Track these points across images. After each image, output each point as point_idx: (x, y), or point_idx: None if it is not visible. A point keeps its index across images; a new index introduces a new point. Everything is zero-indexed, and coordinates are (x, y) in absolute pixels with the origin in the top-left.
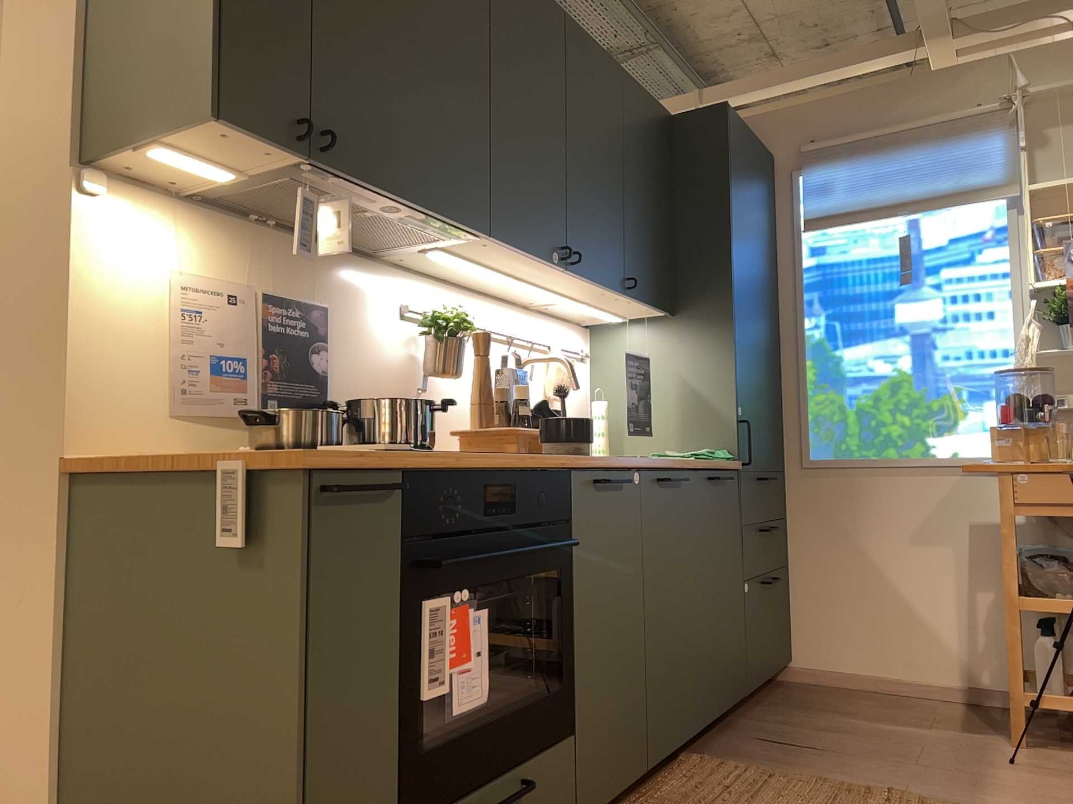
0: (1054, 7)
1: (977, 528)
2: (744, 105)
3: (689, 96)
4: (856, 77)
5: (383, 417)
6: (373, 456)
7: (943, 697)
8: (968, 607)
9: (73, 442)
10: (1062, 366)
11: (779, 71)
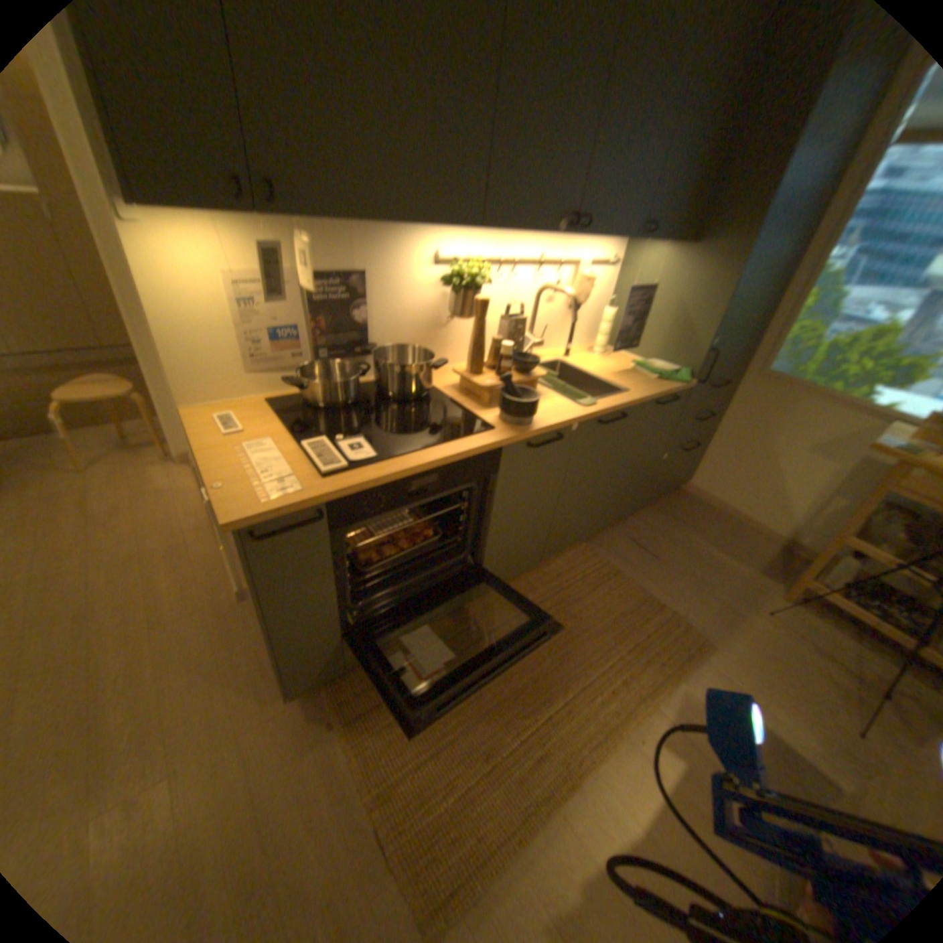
0: None
1: (869, 463)
2: None
3: None
4: None
5: (391, 374)
6: (302, 494)
7: (771, 538)
8: (824, 503)
9: (179, 400)
10: None
11: None
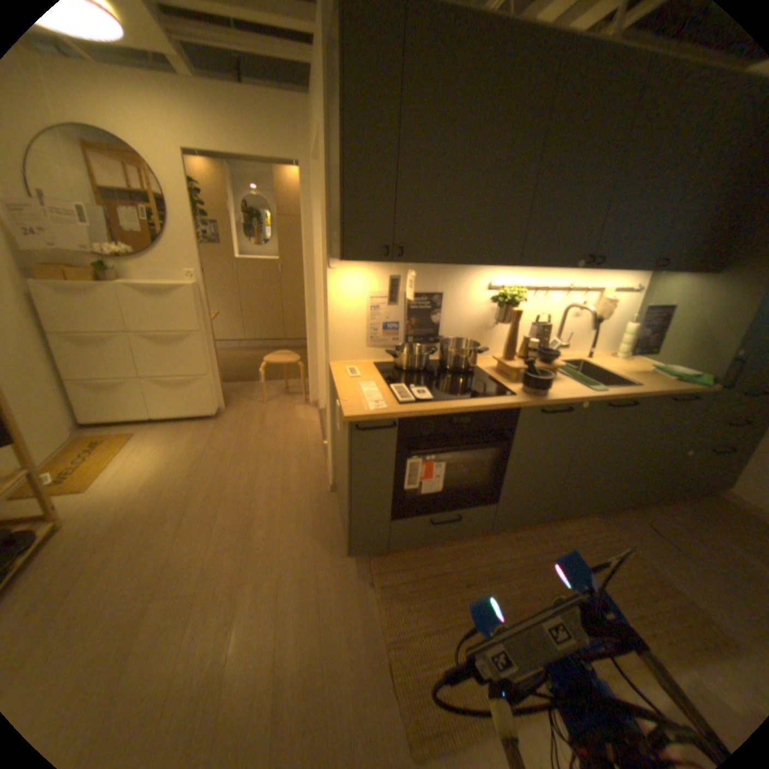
0: None
1: None
2: None
3: None
4: None
5: (449, 354)
6: (386, 410)
7: None
8: None
9: (331, 358)
10: None
11: None
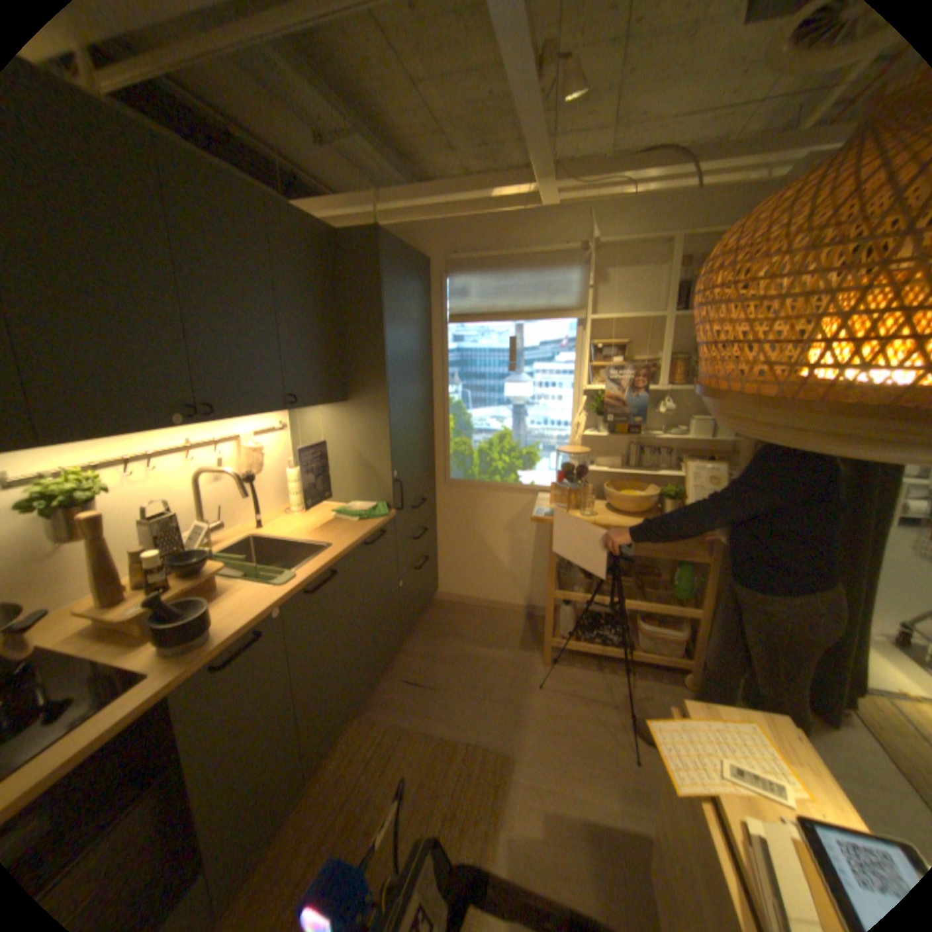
0: (628, 165)
1: (540, 526)
2: (411, 208)
3: (368, 194)
4: (490, 198)
5: None
6: None
7: (514, 612)
8: (531, 567)
9: None
10: (597, 437)
11: (434, 183)
